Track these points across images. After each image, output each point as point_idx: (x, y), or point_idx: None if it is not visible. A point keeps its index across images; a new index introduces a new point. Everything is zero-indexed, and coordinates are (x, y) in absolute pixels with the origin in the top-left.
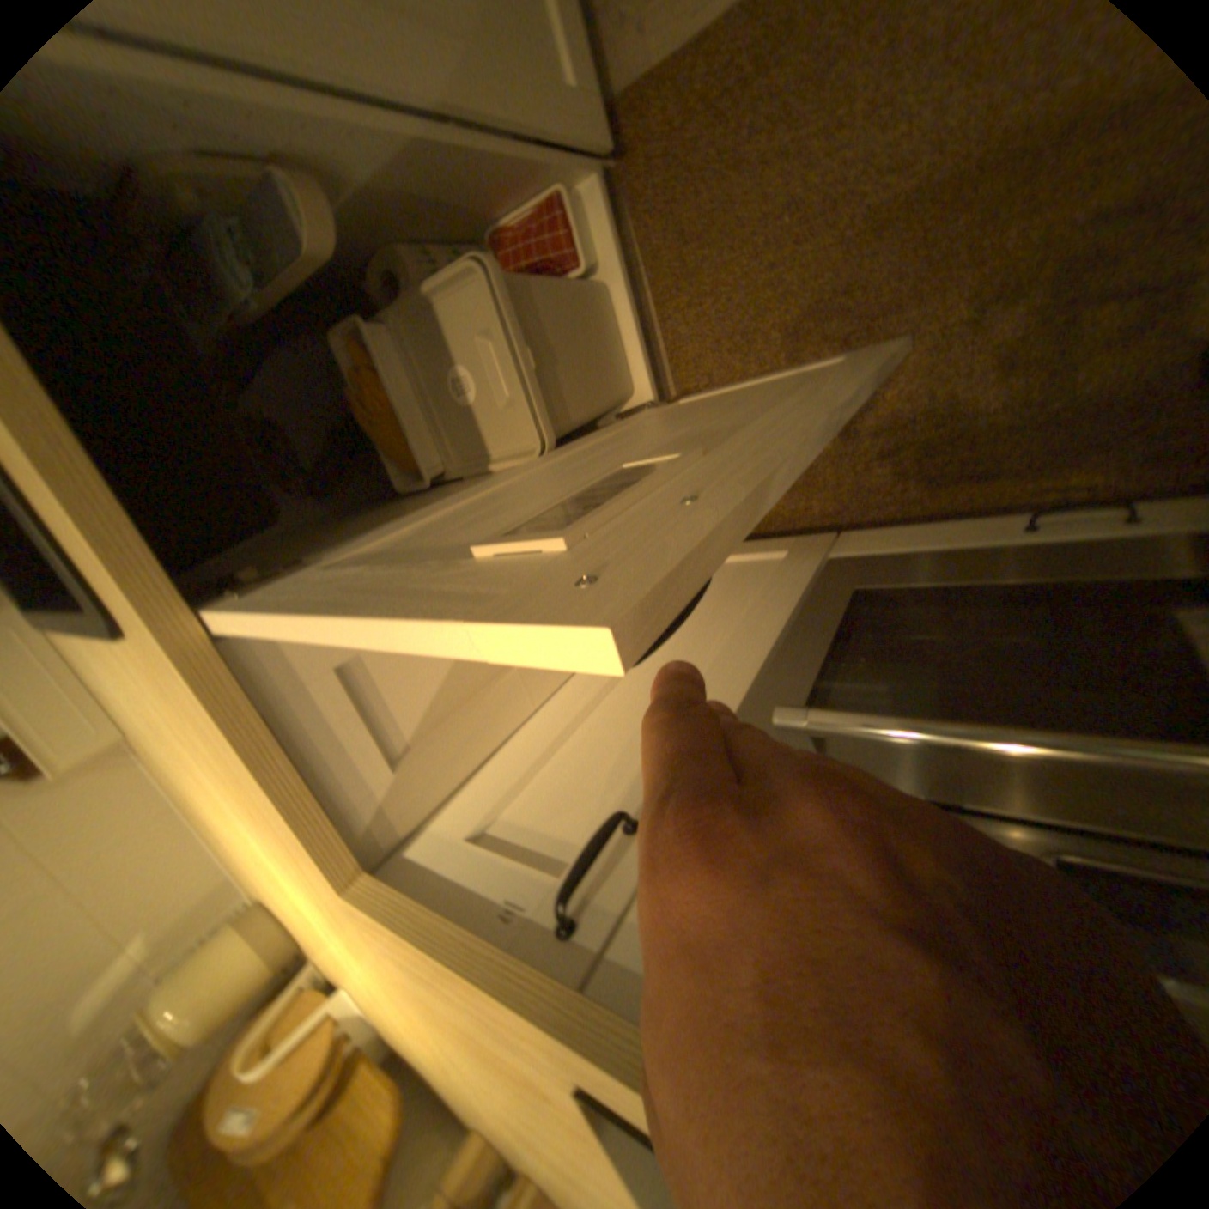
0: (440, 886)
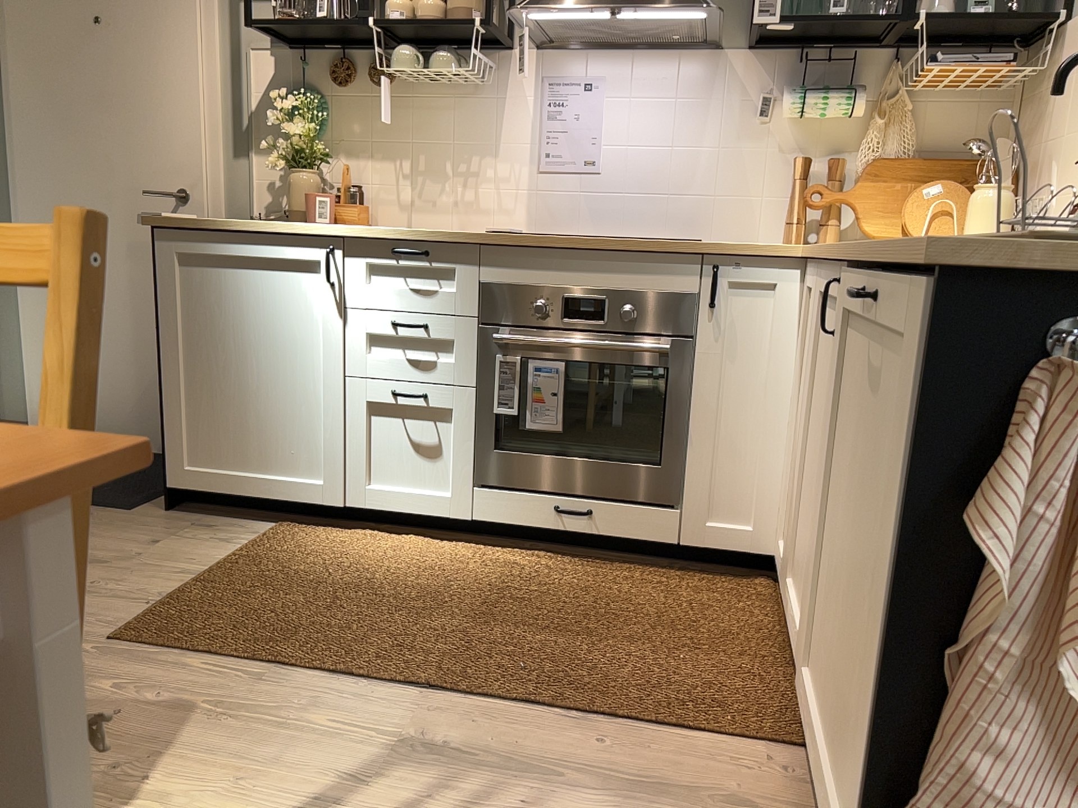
0: (774, 260)
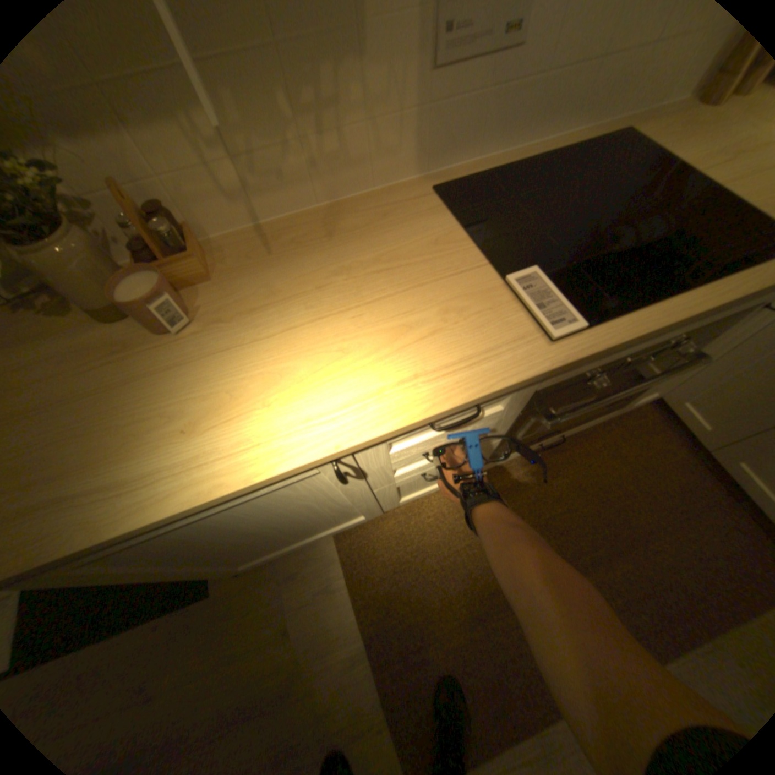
0: None
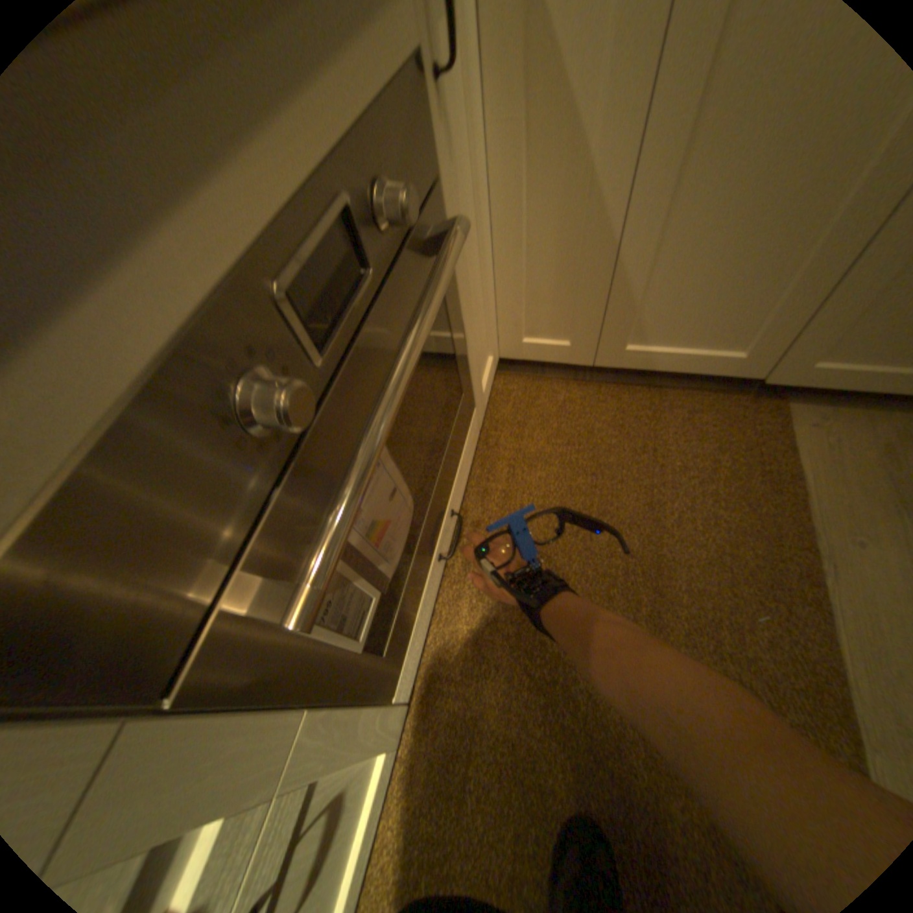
0: None
